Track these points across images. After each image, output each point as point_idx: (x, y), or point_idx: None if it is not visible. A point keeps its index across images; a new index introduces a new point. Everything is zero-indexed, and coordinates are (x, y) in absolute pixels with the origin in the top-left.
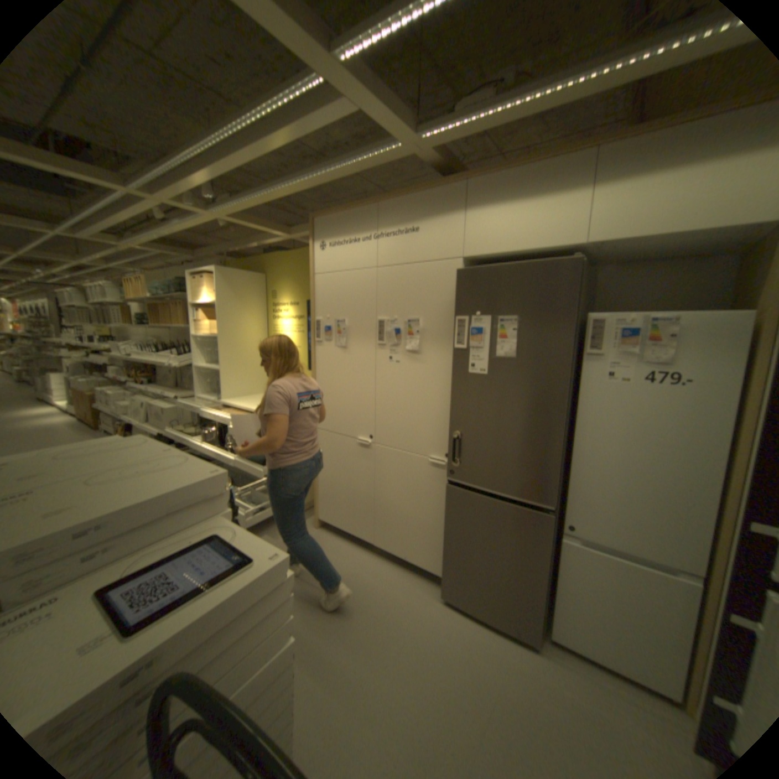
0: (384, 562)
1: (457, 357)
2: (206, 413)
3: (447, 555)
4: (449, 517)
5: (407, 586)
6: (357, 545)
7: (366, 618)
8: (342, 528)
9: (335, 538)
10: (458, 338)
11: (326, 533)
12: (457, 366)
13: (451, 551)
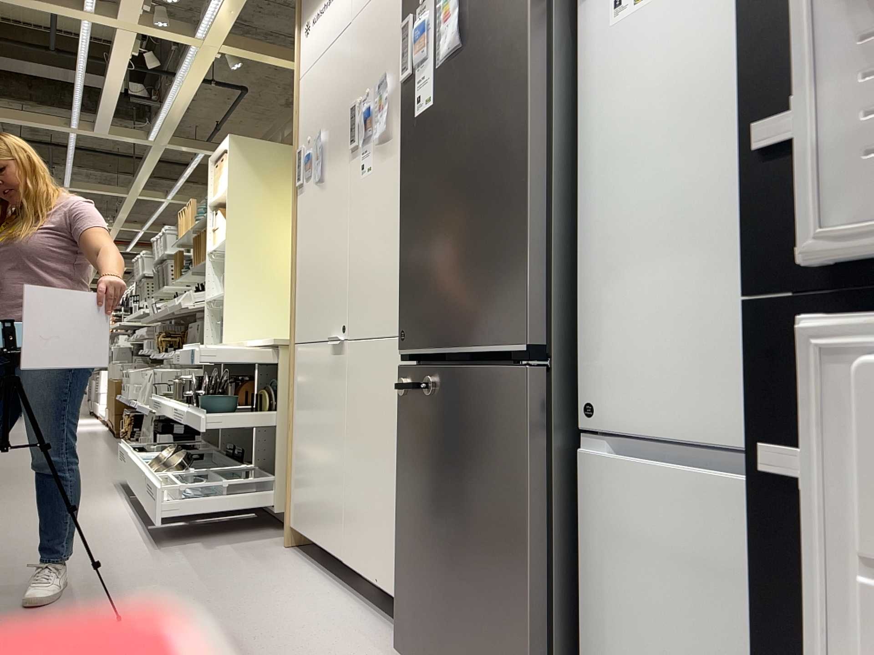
0: (354, 599)
1: (405, 97)
2: (192, 360)
3: (402, 535)
4: (402, 441)
5: (358, 633)
6: (332, 574)
7: (233, 653)
8: (313, 537)
9: (306, 561)
10: (403, 61)
11: (298, 553)
12: (405, 114)
13: (406, 523)
